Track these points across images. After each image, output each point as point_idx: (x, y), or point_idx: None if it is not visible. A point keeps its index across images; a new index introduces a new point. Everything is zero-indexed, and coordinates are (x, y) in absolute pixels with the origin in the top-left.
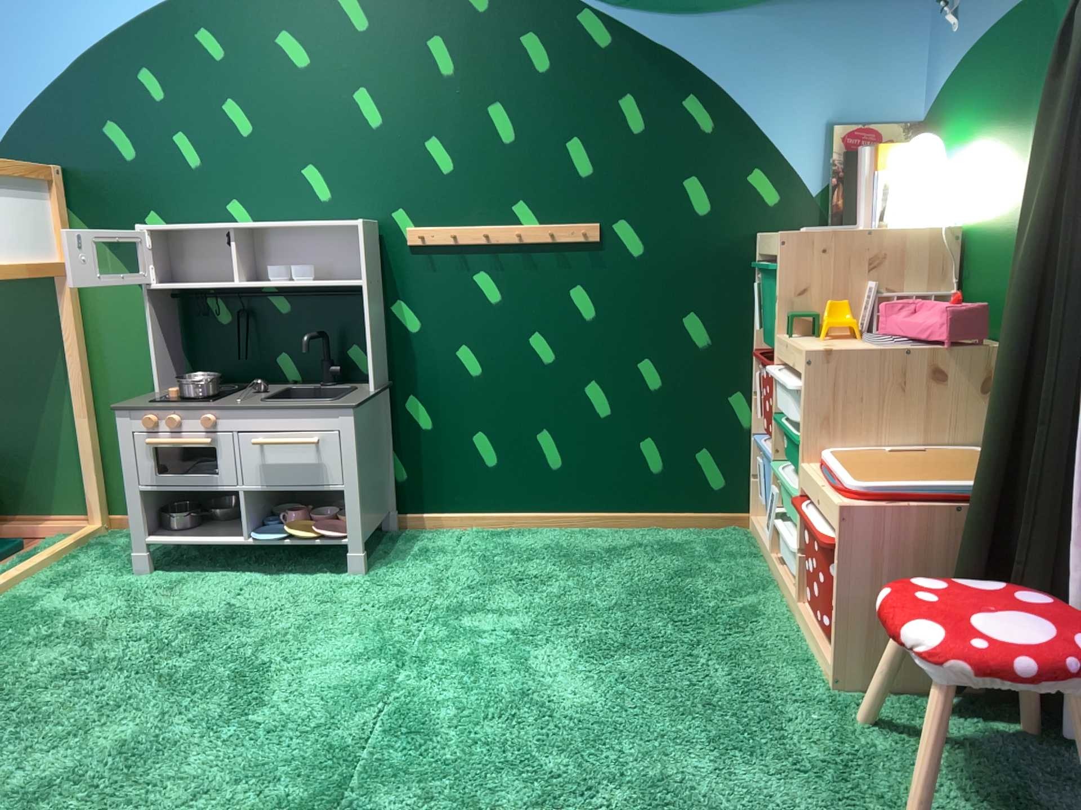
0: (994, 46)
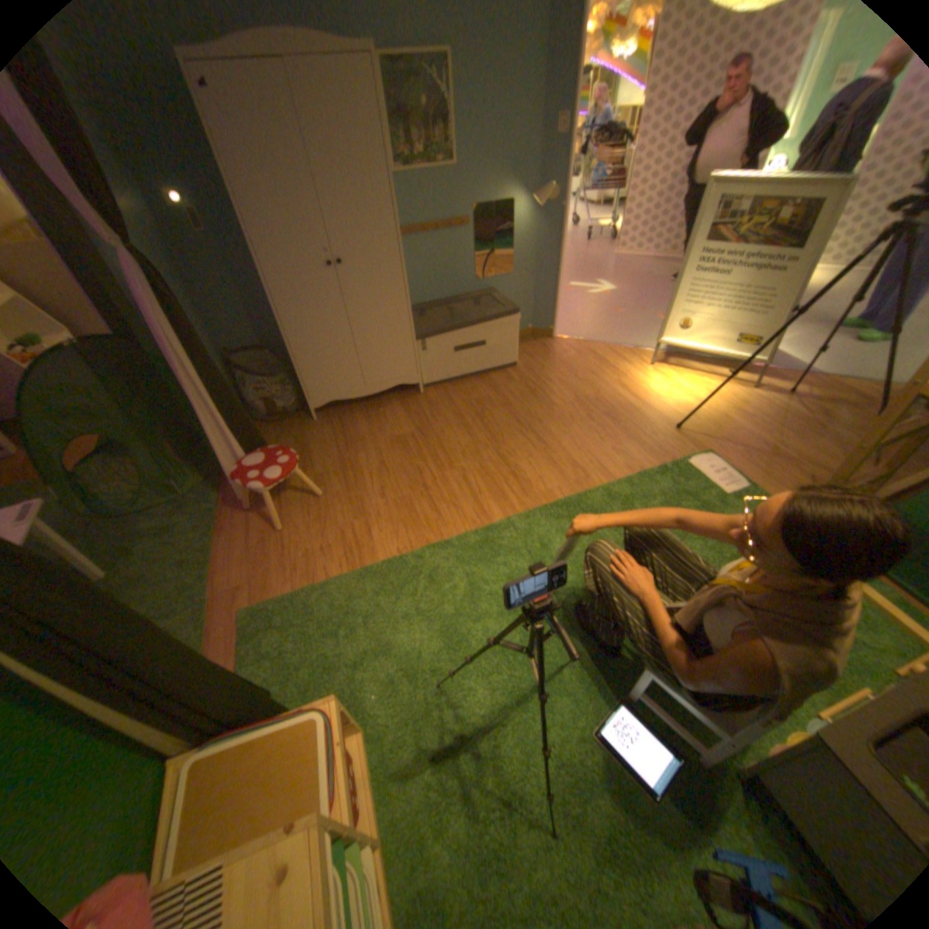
0: None
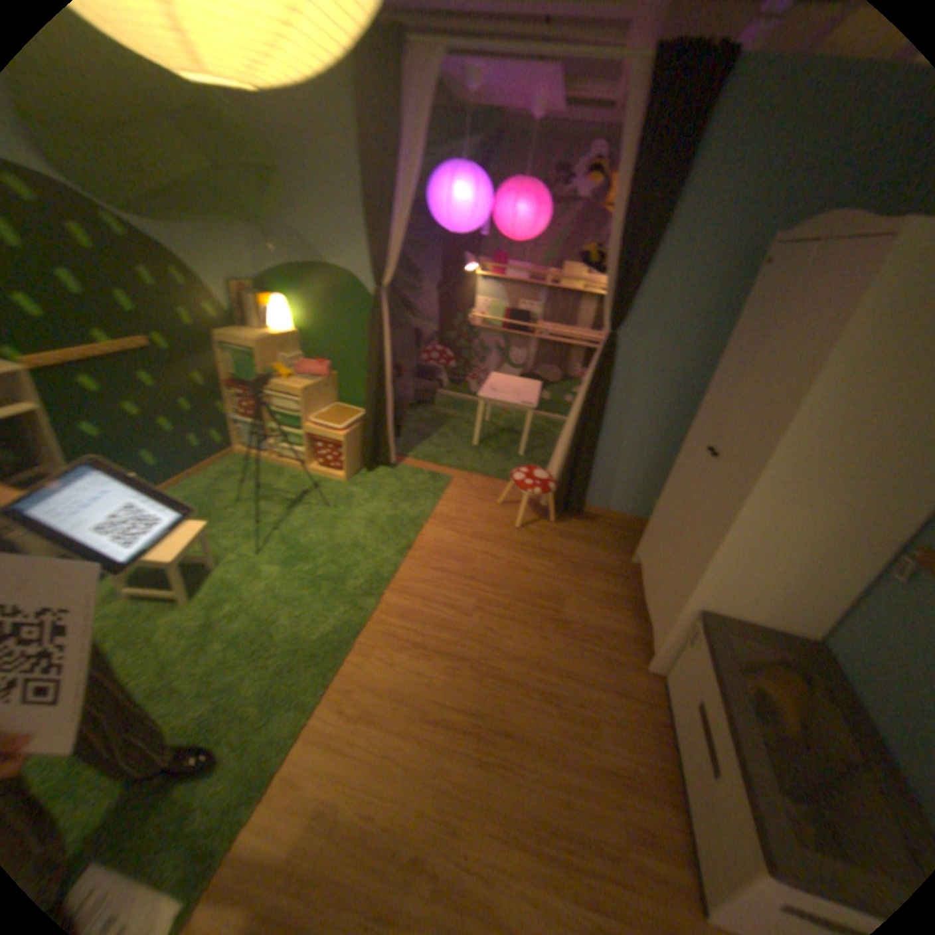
0: (305, 273)
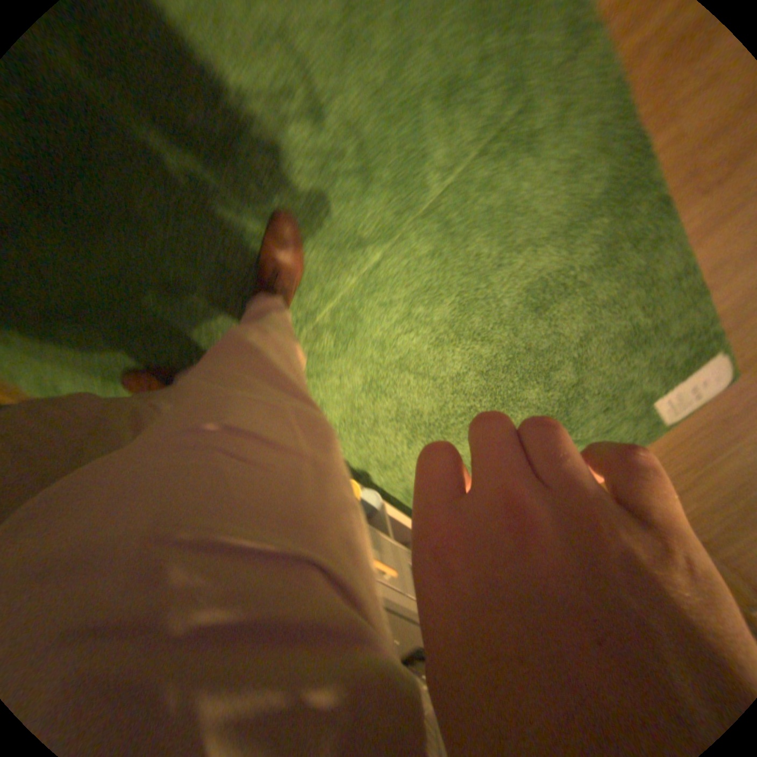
0: None
